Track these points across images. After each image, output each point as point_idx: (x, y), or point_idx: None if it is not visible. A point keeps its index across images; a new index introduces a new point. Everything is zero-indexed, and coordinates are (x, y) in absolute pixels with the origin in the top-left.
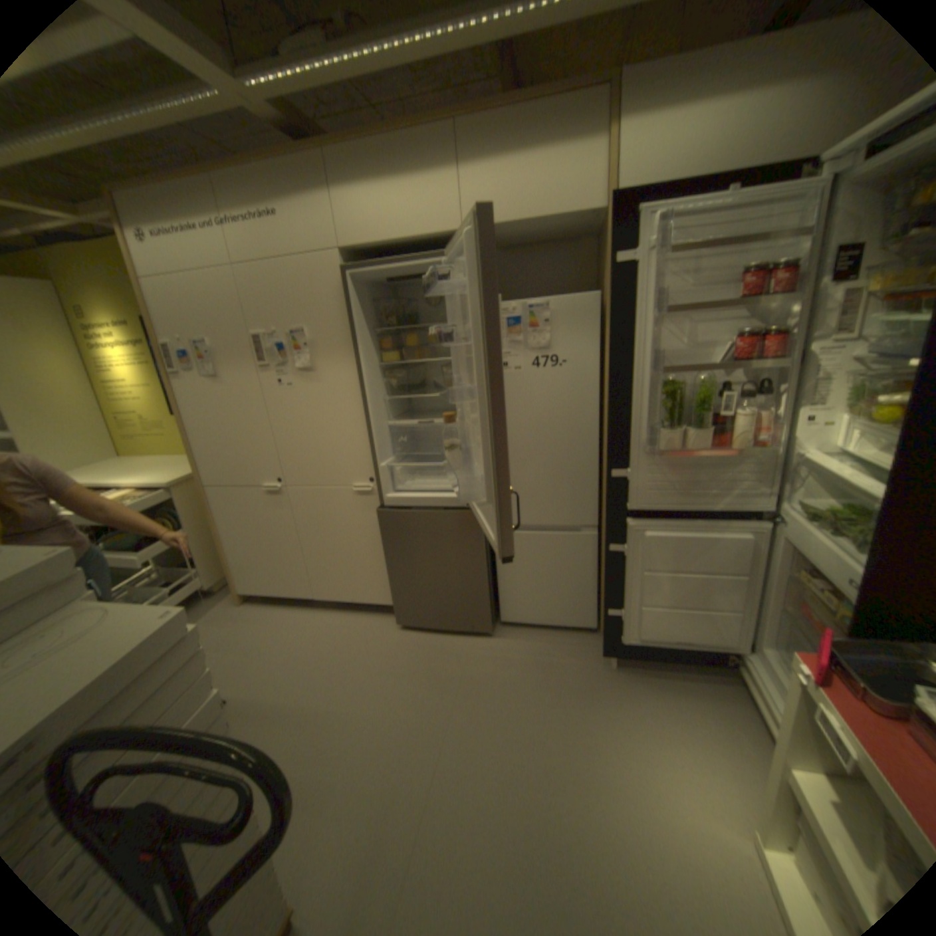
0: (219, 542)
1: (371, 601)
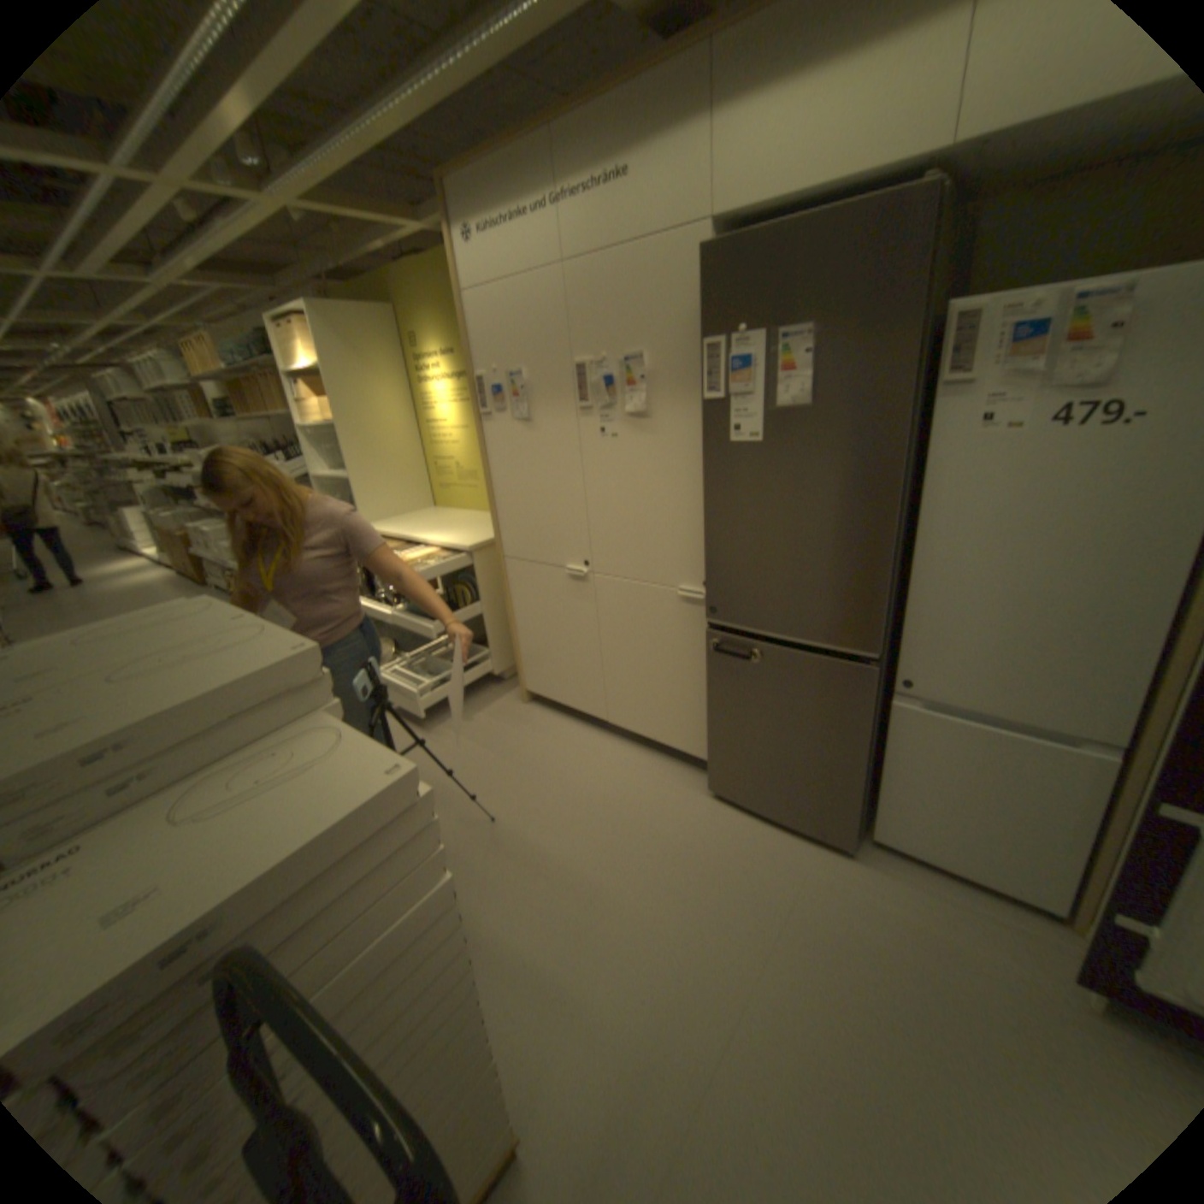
0: (515, 625)
1: (679, 747)
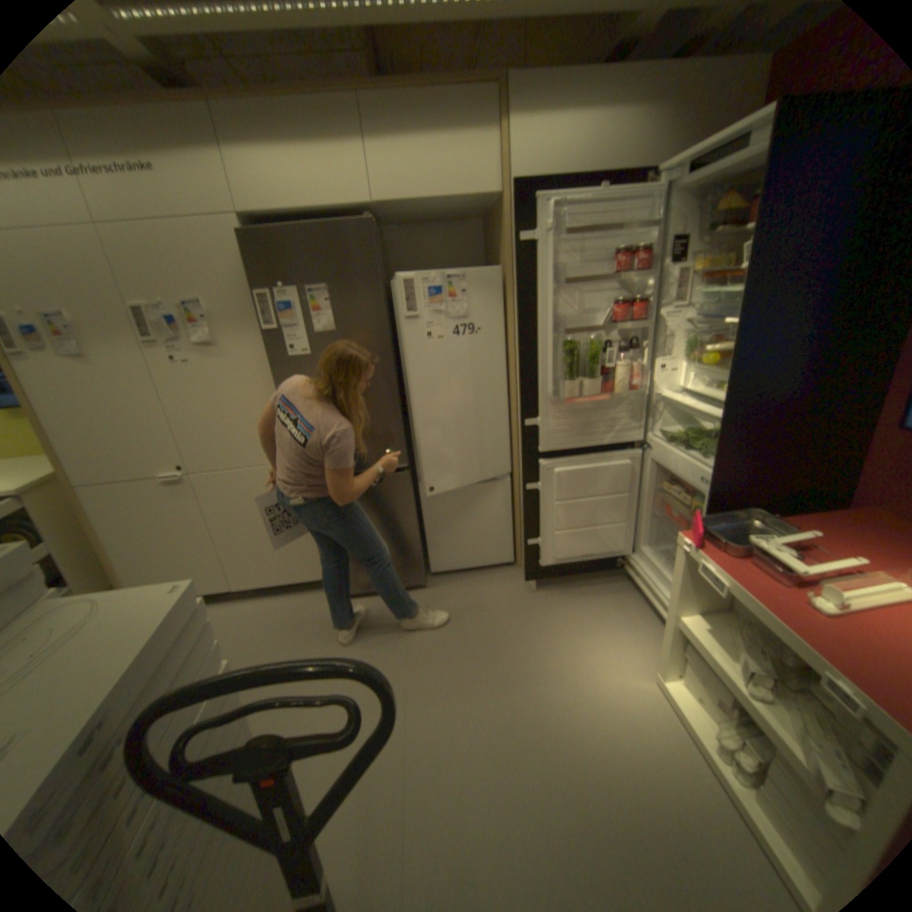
0: (101, 548)
1: (298, 580)
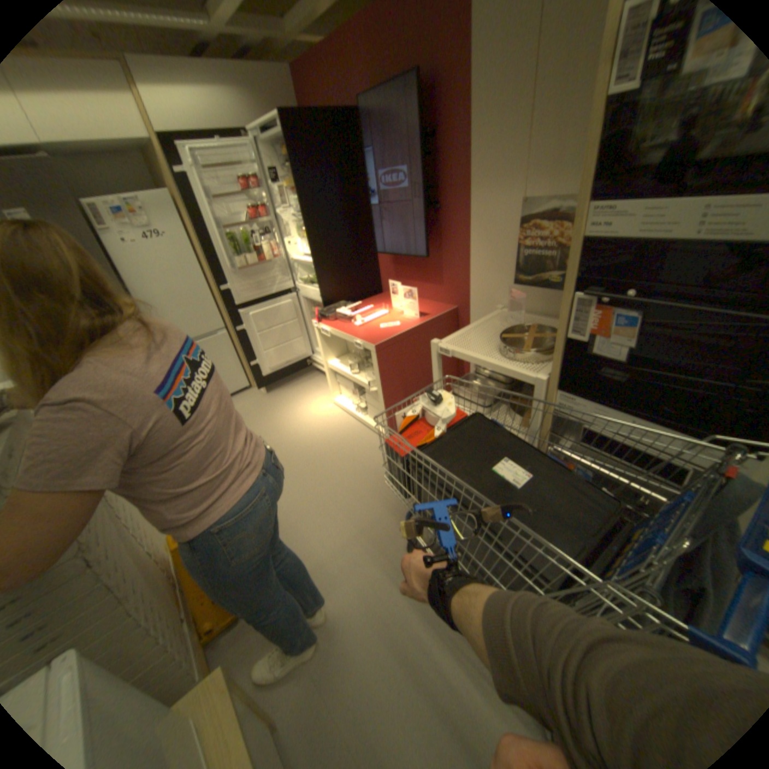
0: None
1: None
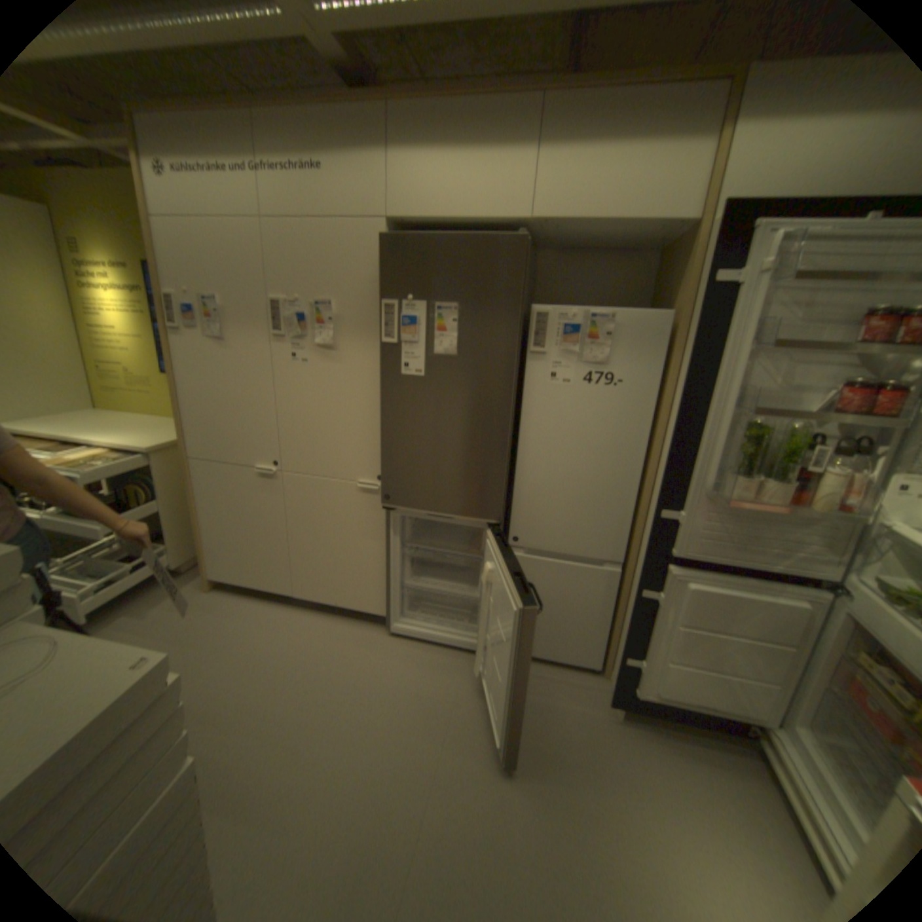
0: (196, 520)
1: (356, 607)
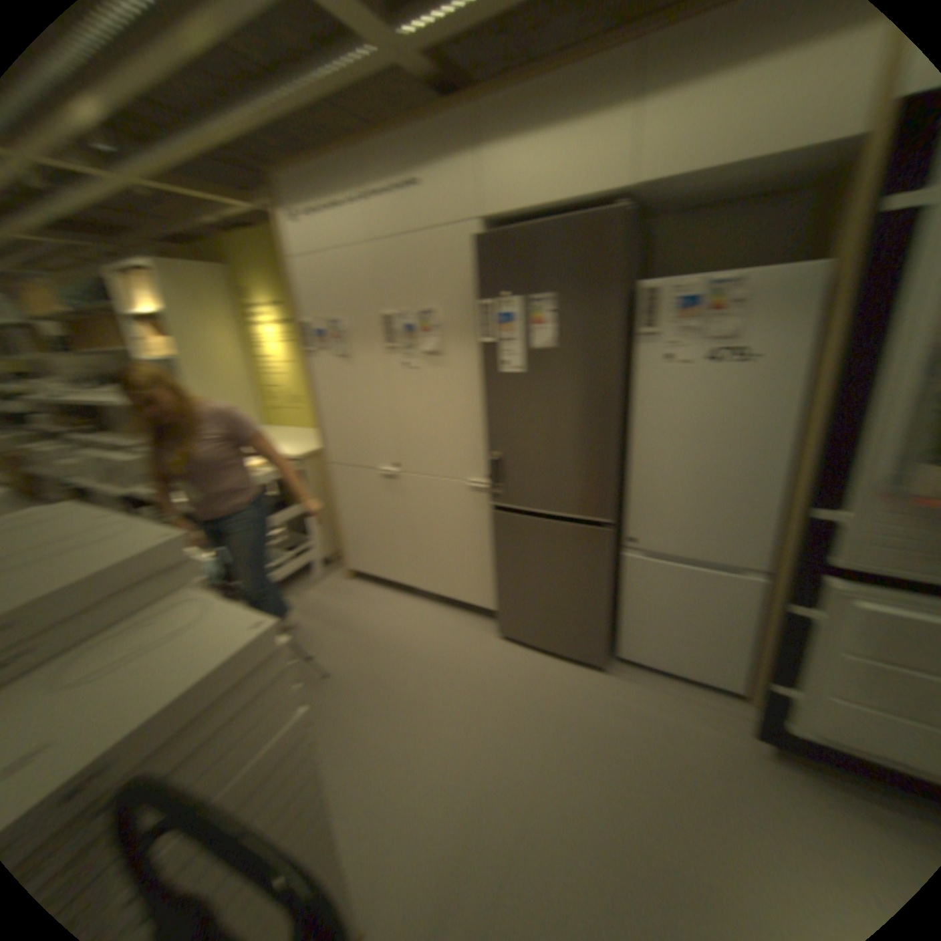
0: (344, 516)
1: (478, 602)
